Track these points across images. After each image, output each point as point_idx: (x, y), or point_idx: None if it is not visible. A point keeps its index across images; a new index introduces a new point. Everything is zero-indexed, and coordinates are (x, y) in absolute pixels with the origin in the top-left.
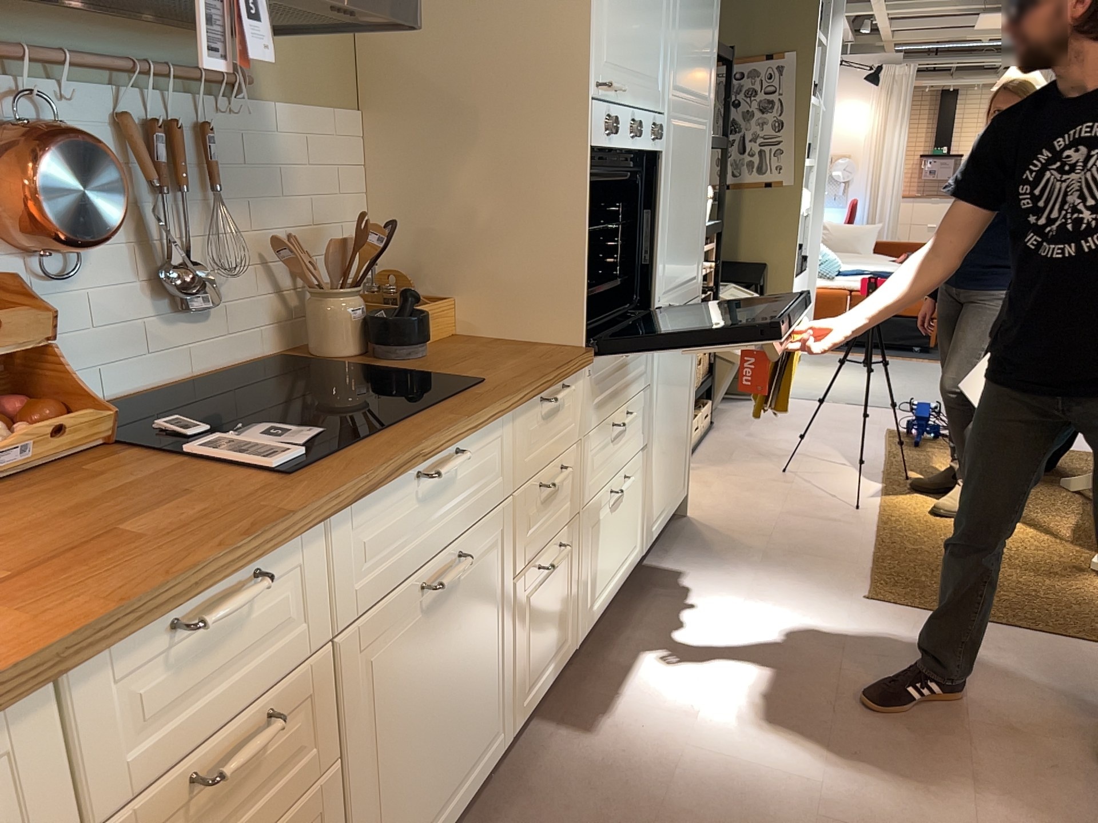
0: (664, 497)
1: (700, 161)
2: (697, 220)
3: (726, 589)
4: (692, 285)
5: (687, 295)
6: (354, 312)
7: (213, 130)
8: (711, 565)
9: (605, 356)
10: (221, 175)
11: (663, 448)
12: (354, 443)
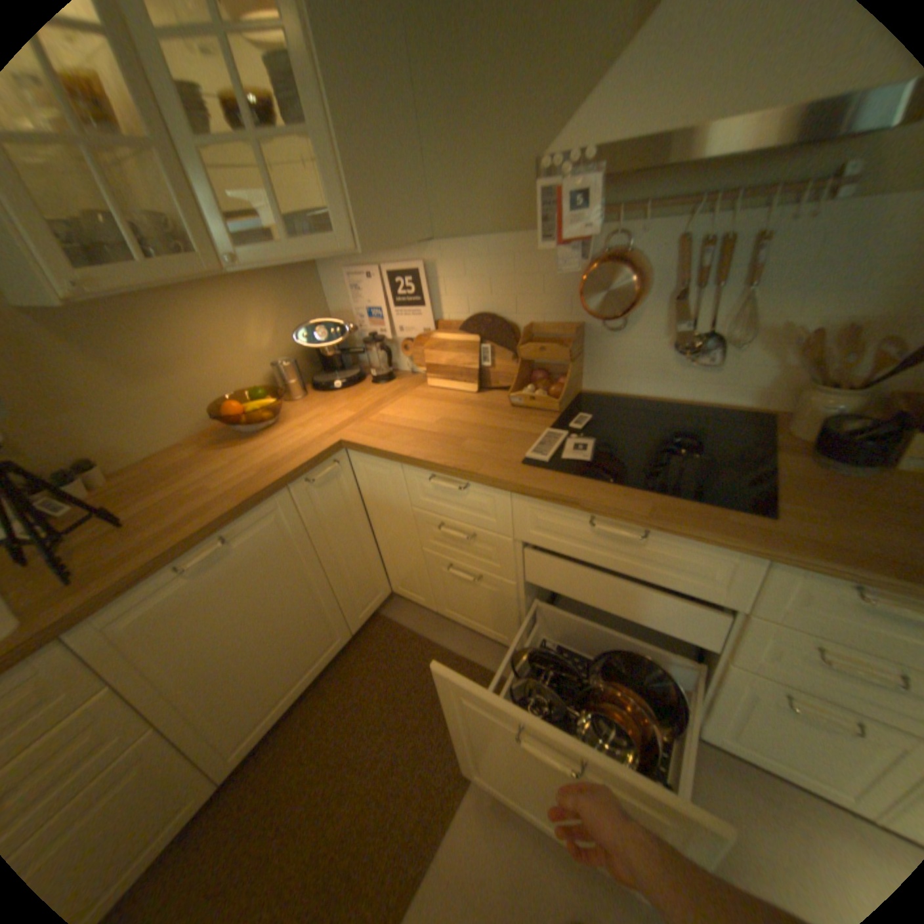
0: None
1: None
2: None
3: None
4: None
5: None
6: (826, 408)
7: (769, 234)
8: None
9: None
10: (777, 269)
11: None
12: (578, 475)
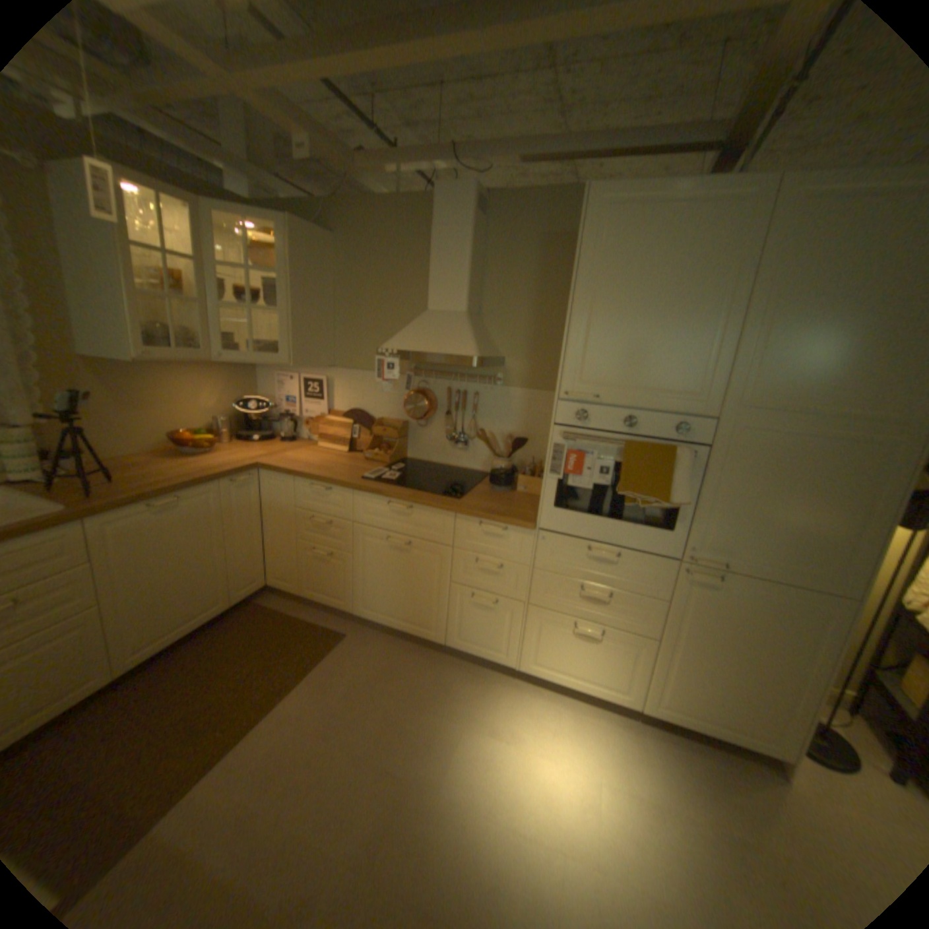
0: (702, 709)
1: (857, 469)
2: (838, 523)
3: (660, 791)
4: (819, 578)
5: (793, 578)
6: (495, 466)
7: (475, 395)
8: (696, 787)
9: (571, 541)
10: (482, 409)
11: (701, 668)
12: (386, 484)
